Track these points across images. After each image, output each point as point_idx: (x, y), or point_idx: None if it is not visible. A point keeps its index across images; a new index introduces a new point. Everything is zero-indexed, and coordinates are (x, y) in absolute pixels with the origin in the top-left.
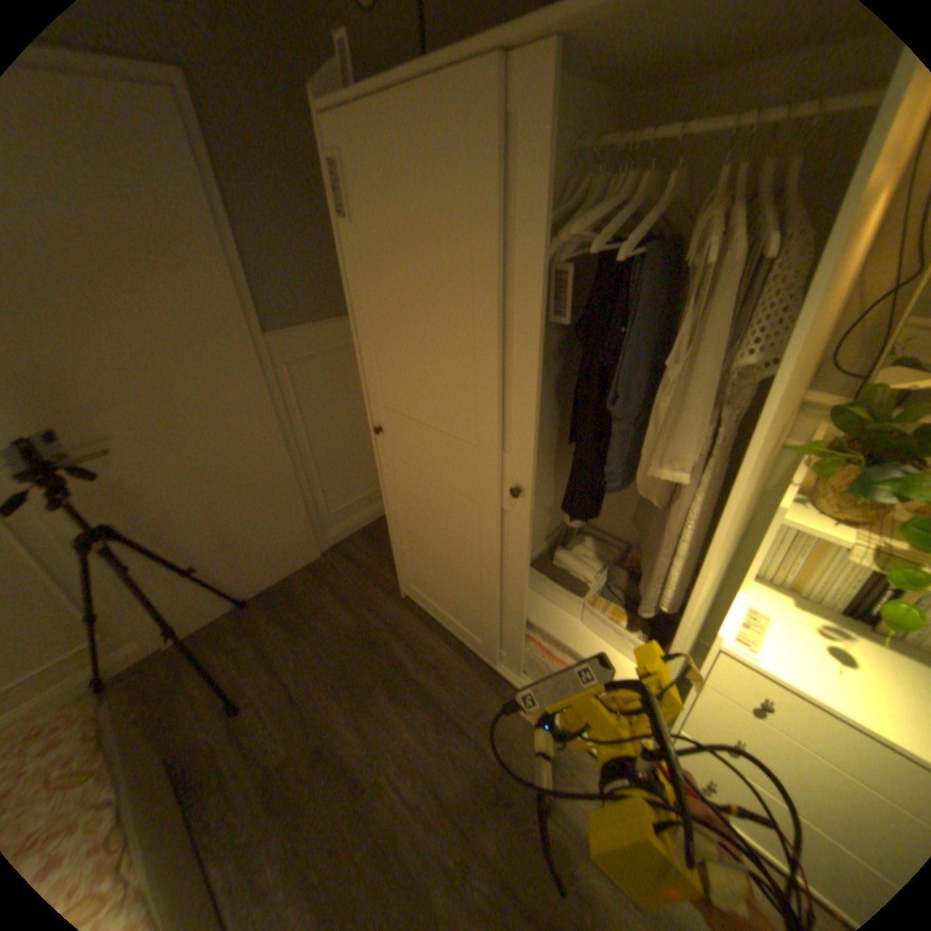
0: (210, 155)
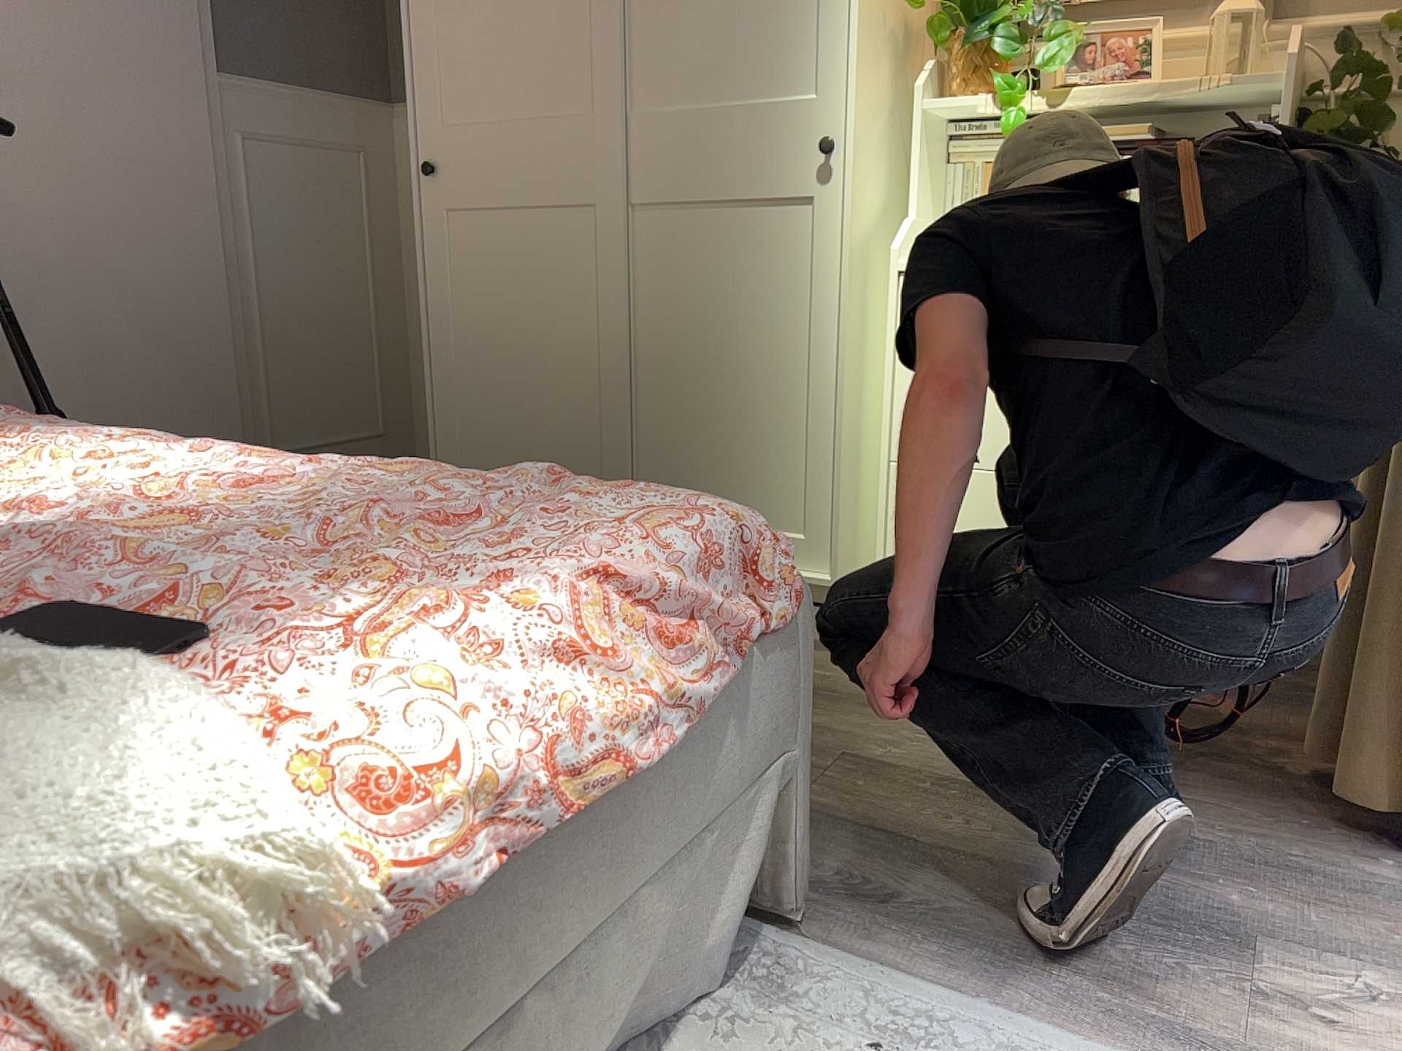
0: None
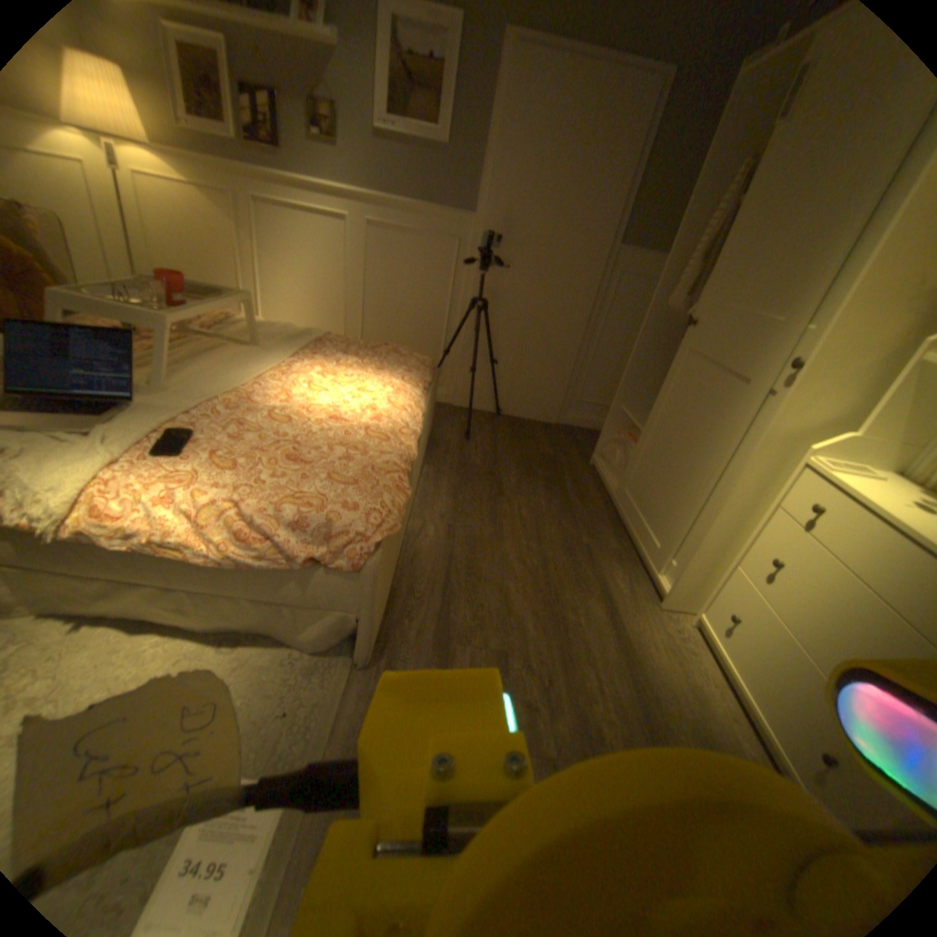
0: (660, 119)
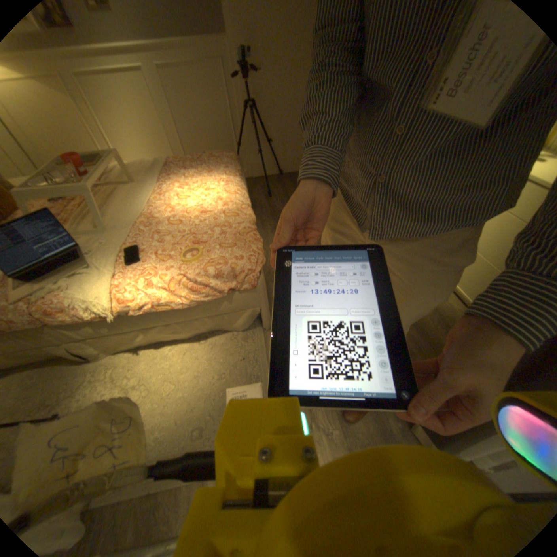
0: None
